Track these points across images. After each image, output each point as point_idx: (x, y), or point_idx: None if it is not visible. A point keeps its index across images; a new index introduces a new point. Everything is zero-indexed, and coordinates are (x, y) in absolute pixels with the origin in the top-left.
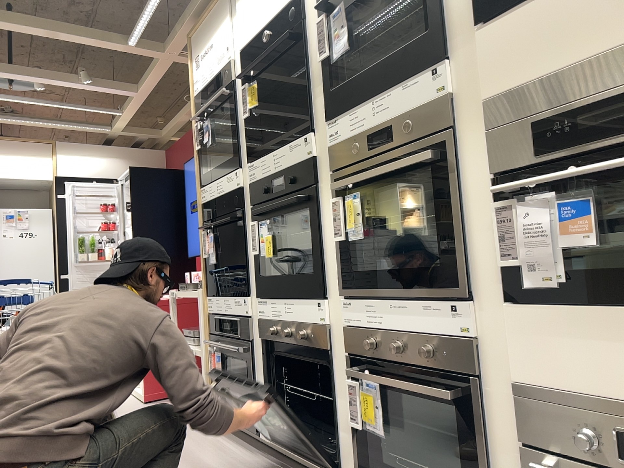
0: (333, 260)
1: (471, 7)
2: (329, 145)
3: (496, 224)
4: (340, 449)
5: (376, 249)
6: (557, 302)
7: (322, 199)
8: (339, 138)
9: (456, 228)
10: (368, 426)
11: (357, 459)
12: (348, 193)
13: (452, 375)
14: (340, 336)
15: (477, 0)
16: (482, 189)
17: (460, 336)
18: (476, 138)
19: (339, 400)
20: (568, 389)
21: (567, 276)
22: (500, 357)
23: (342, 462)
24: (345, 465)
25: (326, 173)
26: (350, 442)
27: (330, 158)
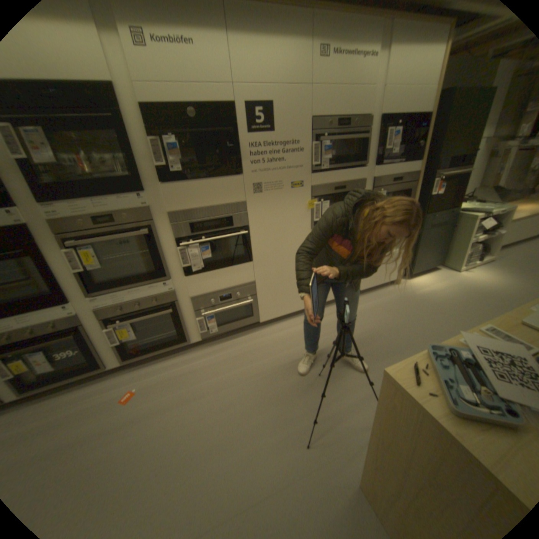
0: (69, 283)
1: (155, 174)
2: (45, 219)
3: (176, 255)
4: (99, 361)
5: (100, 270)
6: (200, 274)
7: (44, 251)
8: (60, 217)
9: (161, 258)
10: (122, 342)
11: (114, 357)
12: (78, 248)
13: (163, 305)
14: (87, 316)
15: (159, 173)
16: (169, 244)
17: (167, 293)
18: (164, 226)
19: (93, 343)
20: (205, 294)
21: (203, 267)
22: (182, 293)
23: (101, 365)
24: (105, 364)
25: (44, 235)
26: (107, 354)
27: (49, 227)
